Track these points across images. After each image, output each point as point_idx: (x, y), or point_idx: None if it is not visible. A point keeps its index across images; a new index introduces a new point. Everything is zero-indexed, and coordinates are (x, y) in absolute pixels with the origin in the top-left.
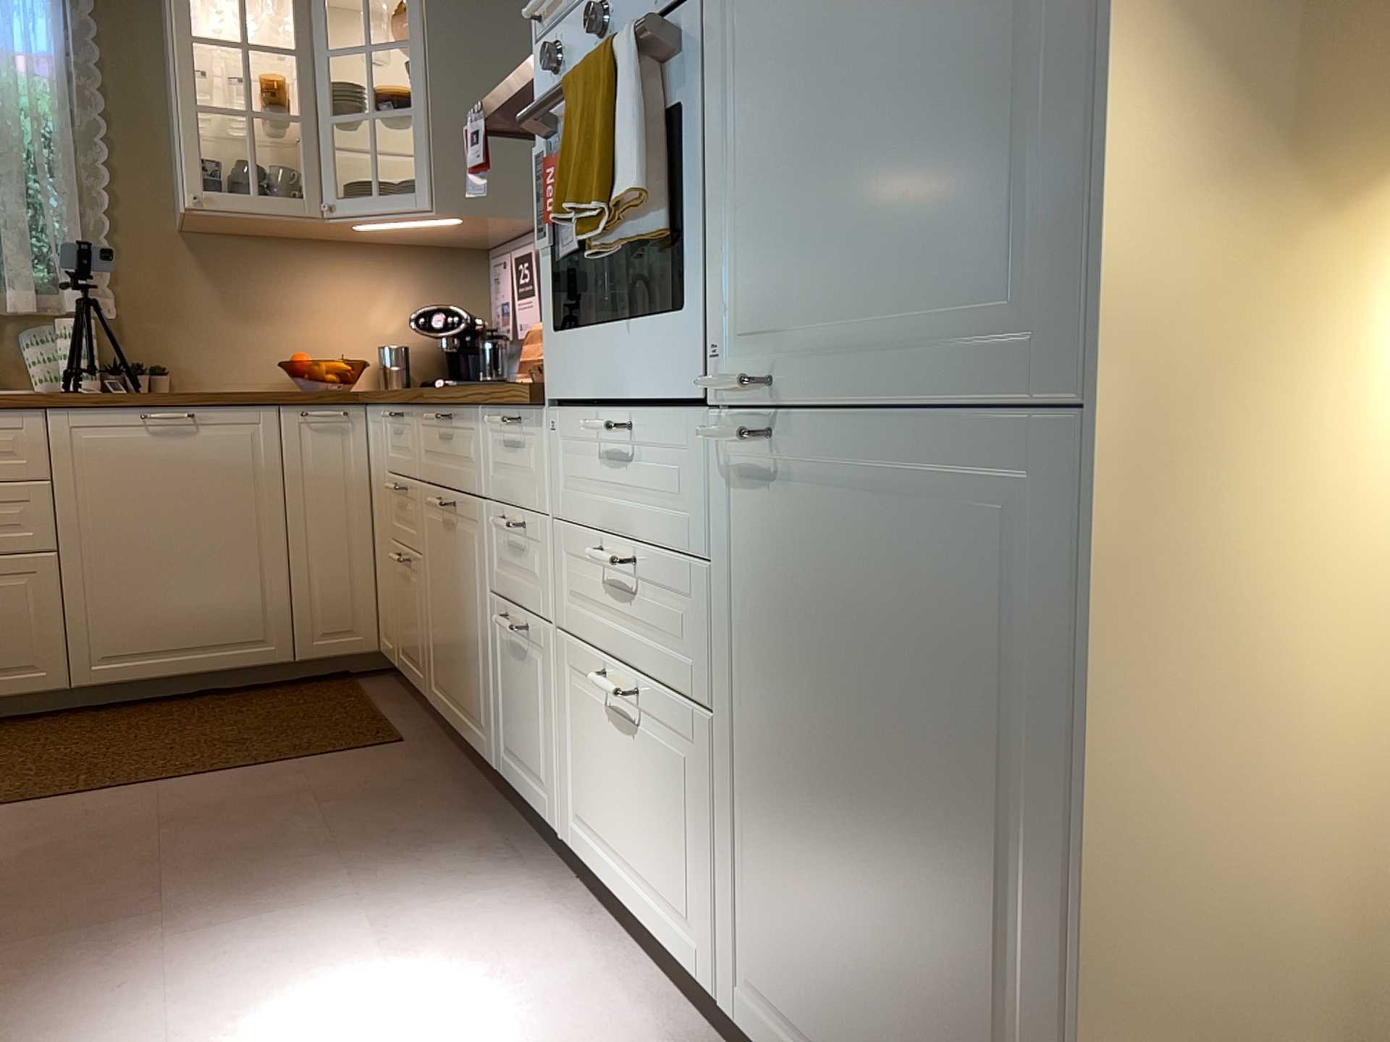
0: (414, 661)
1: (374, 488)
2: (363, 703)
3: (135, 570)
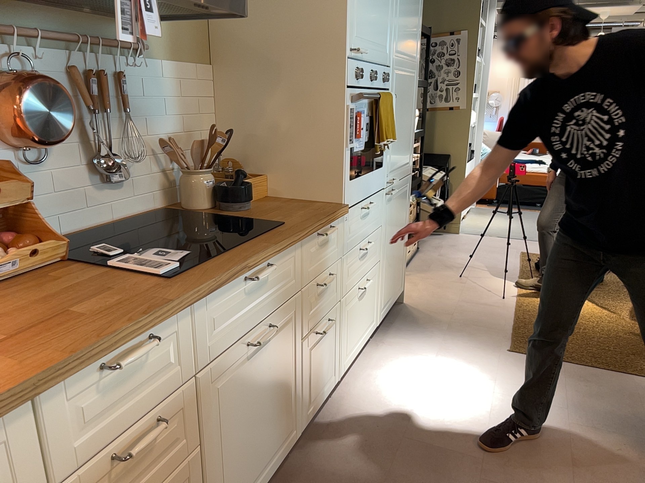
0: None
1: None
2: None
3: None
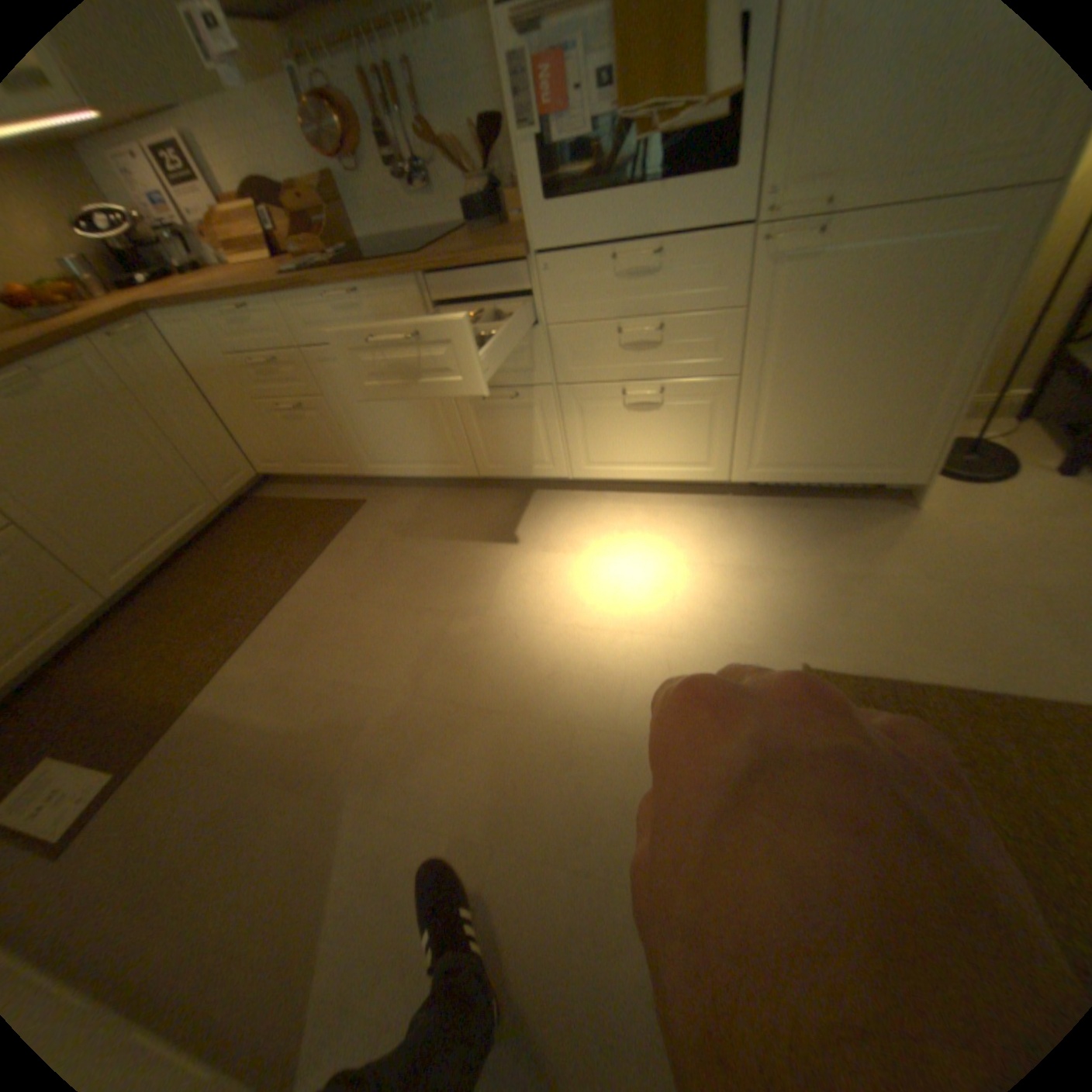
0: (328, 461)
1: (188, 374)
2: (294, 501)
3: (84, 505)
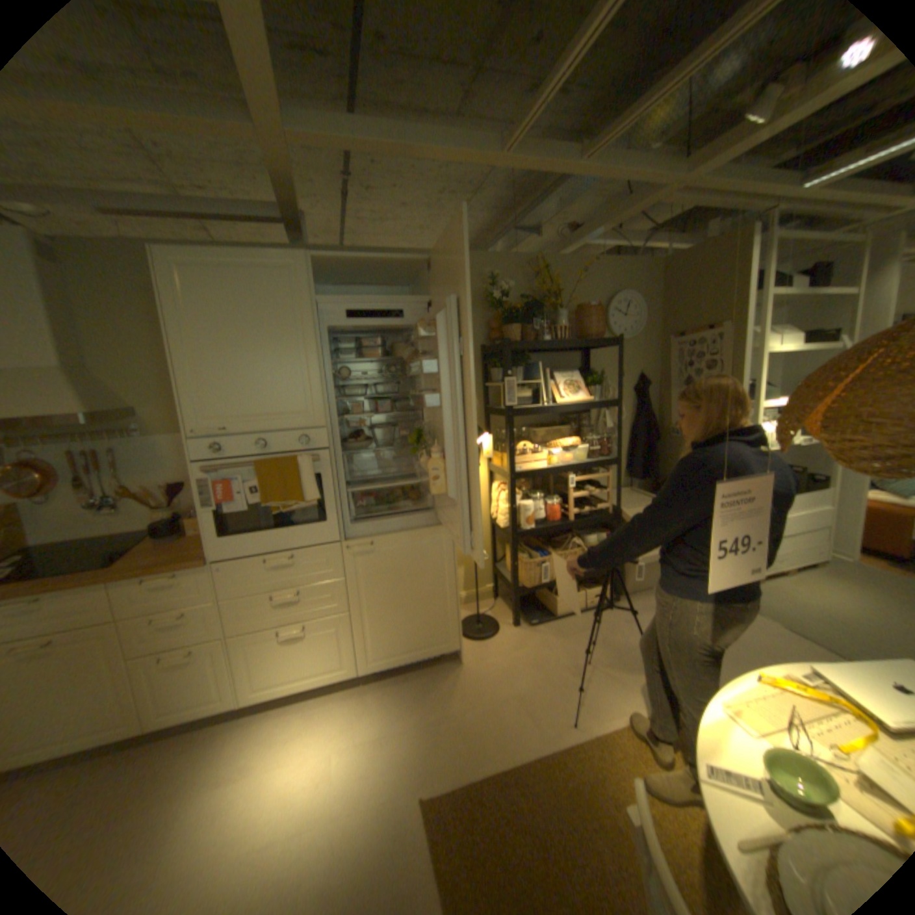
0: None
1: None
2: None
3: None
